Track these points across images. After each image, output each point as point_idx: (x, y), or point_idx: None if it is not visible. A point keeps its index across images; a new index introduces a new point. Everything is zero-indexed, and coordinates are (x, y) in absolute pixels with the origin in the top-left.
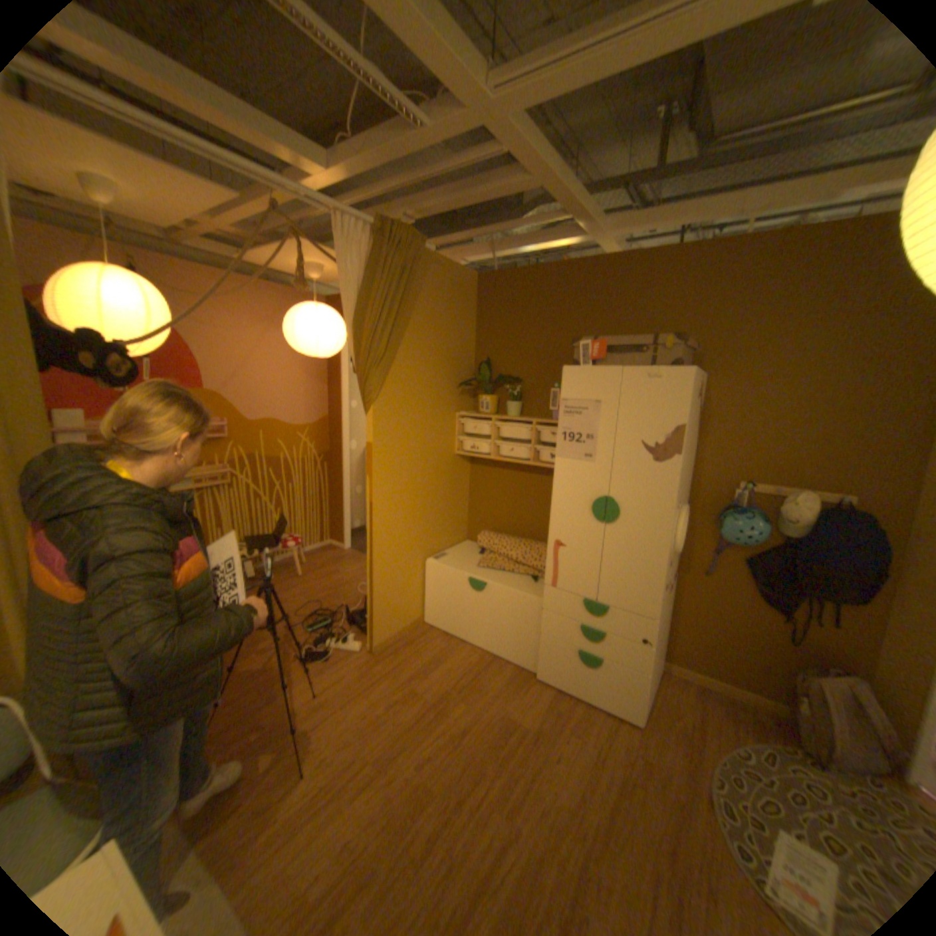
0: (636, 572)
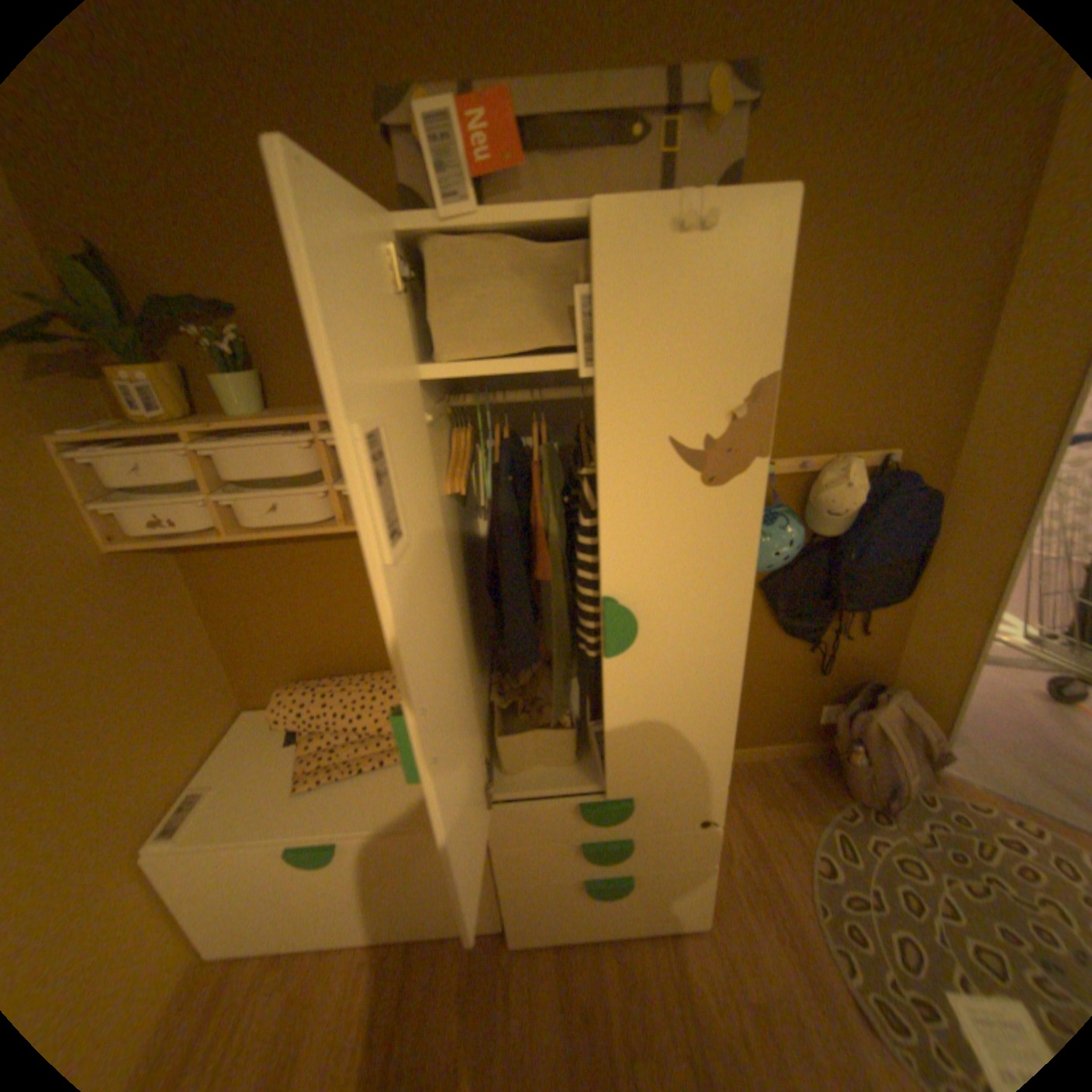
0: (681, 725)
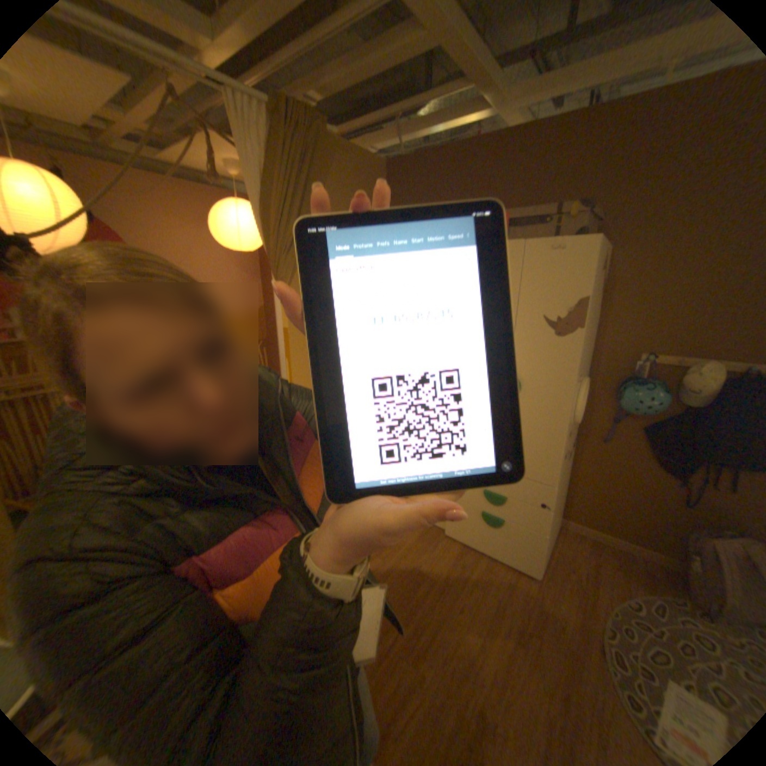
0: (536, 443)
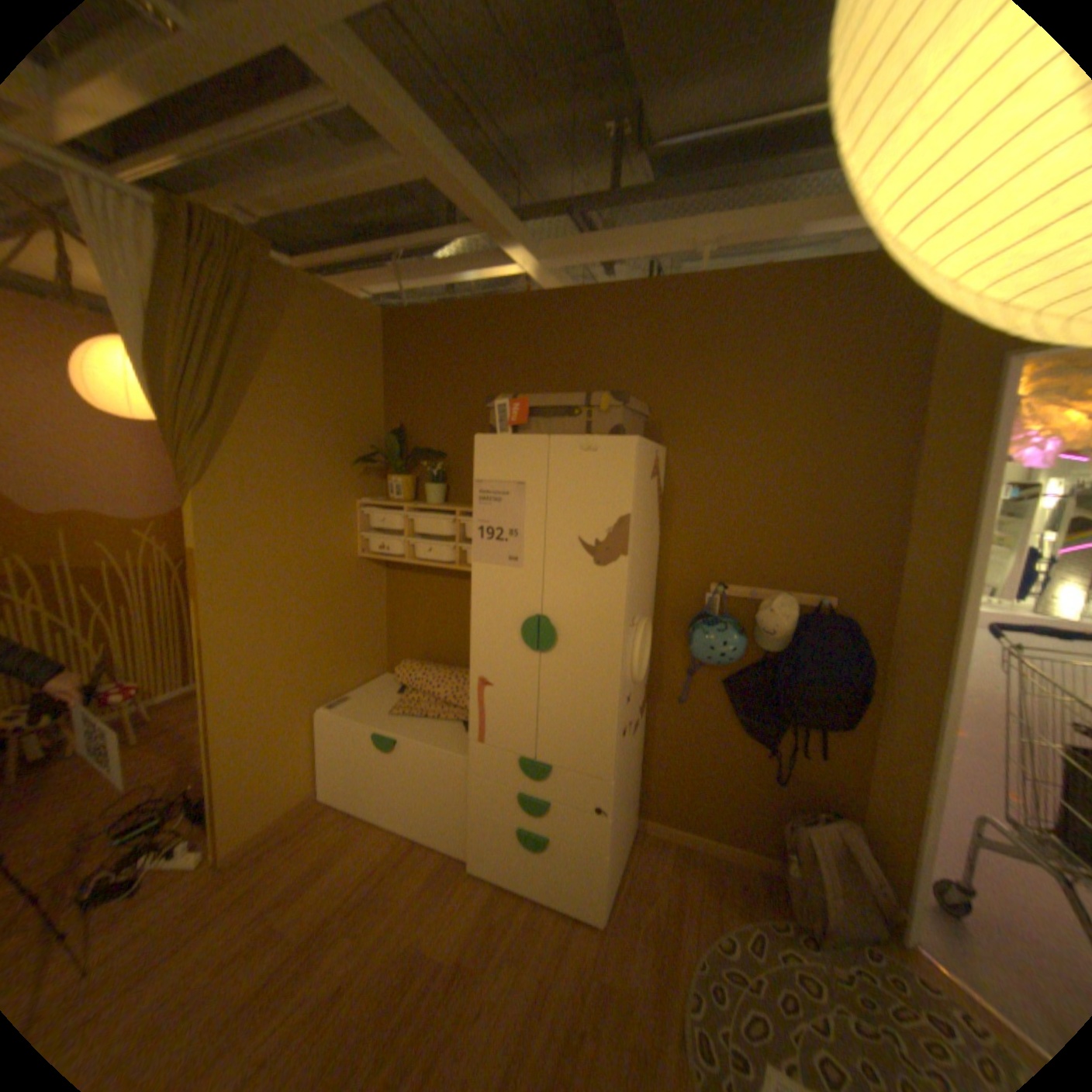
0: (582, 718)
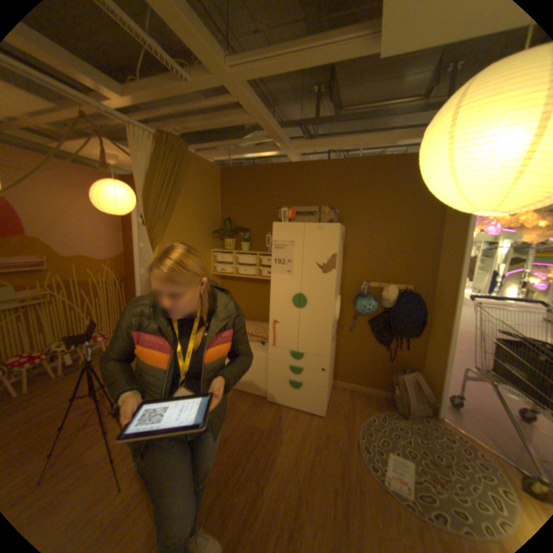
0: (316, 333)
